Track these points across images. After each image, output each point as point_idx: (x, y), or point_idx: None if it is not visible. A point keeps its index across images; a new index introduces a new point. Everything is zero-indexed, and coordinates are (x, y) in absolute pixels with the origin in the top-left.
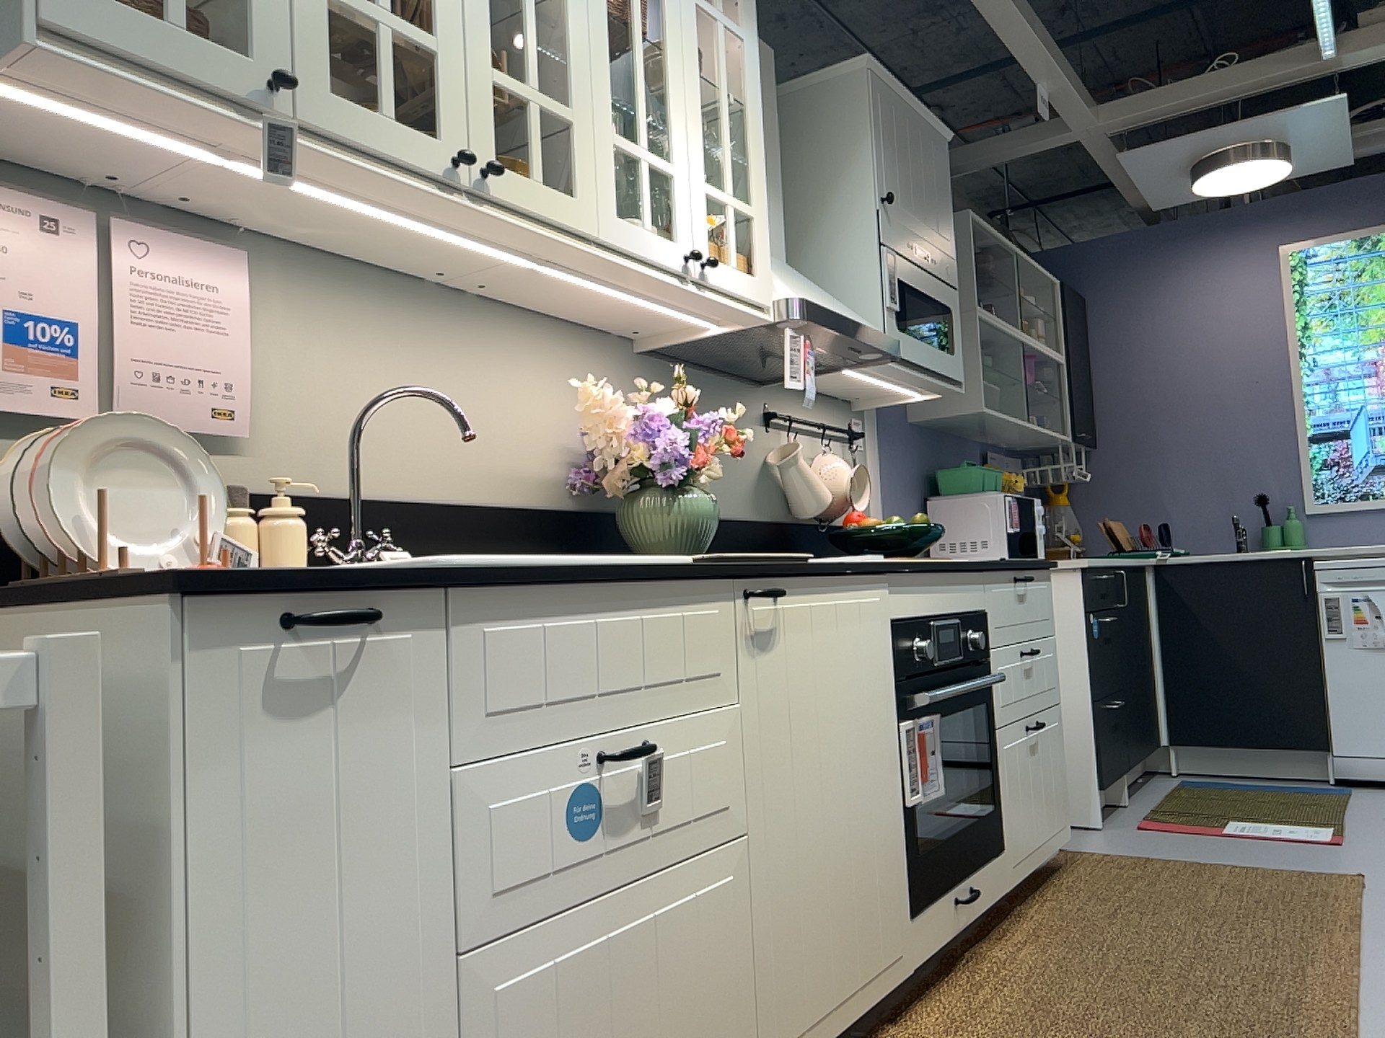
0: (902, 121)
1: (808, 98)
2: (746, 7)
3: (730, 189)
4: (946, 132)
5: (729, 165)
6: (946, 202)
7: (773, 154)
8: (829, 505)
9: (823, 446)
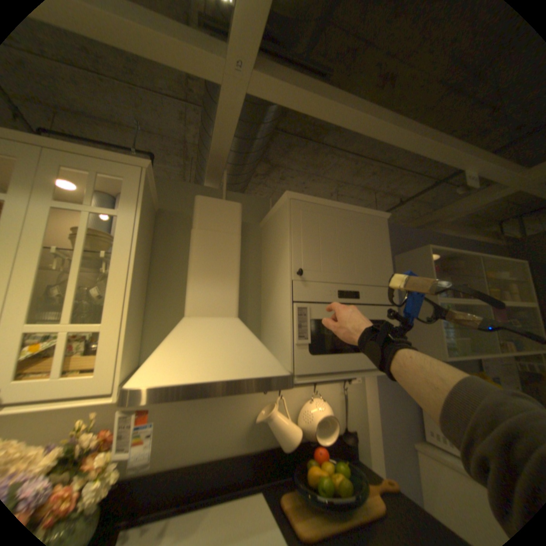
0: (327, 218)
1: (274, 218)
2: (125, 193)
3: (64, 319)
4: (380, 213)
5: (68, 302)
6: (378, 254)
7: (227, 257)
8: (313, 431)
9: (317, 390)
